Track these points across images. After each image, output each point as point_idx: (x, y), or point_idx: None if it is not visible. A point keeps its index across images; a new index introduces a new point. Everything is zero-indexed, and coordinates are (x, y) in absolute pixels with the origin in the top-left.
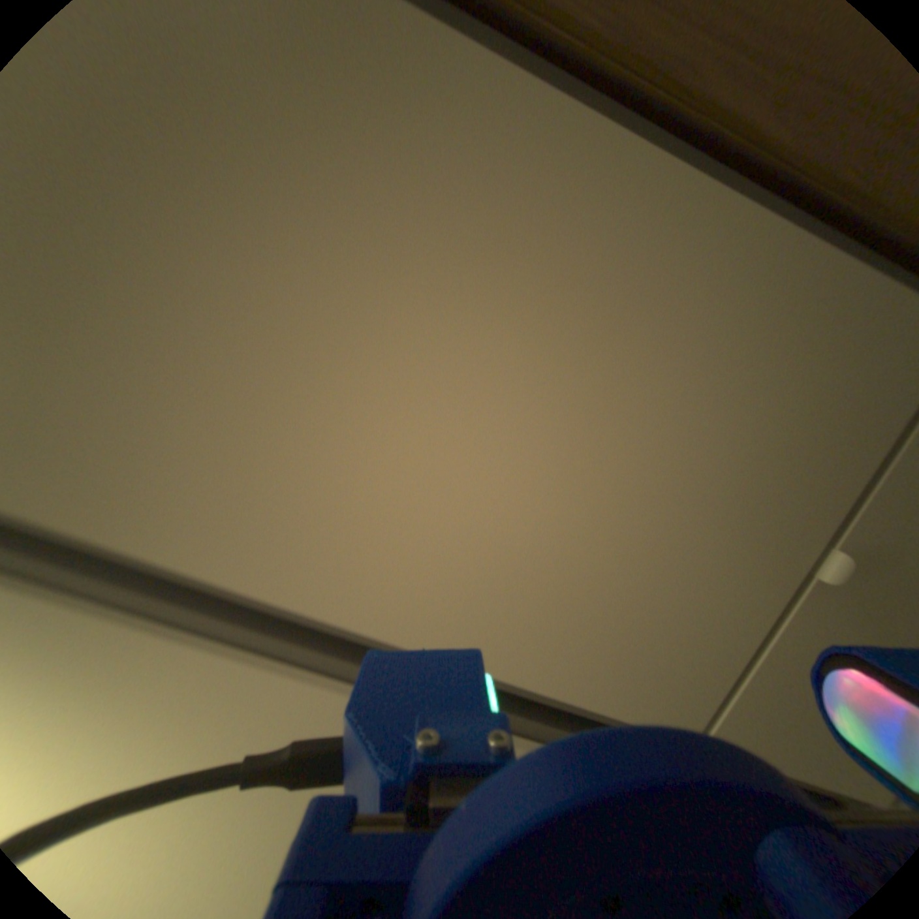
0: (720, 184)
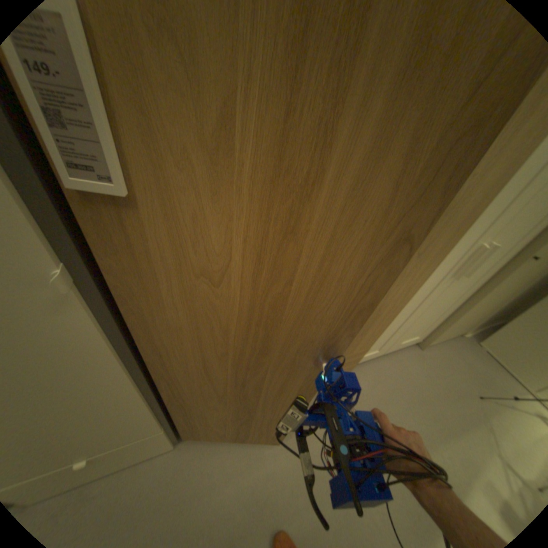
0: (142, 404)
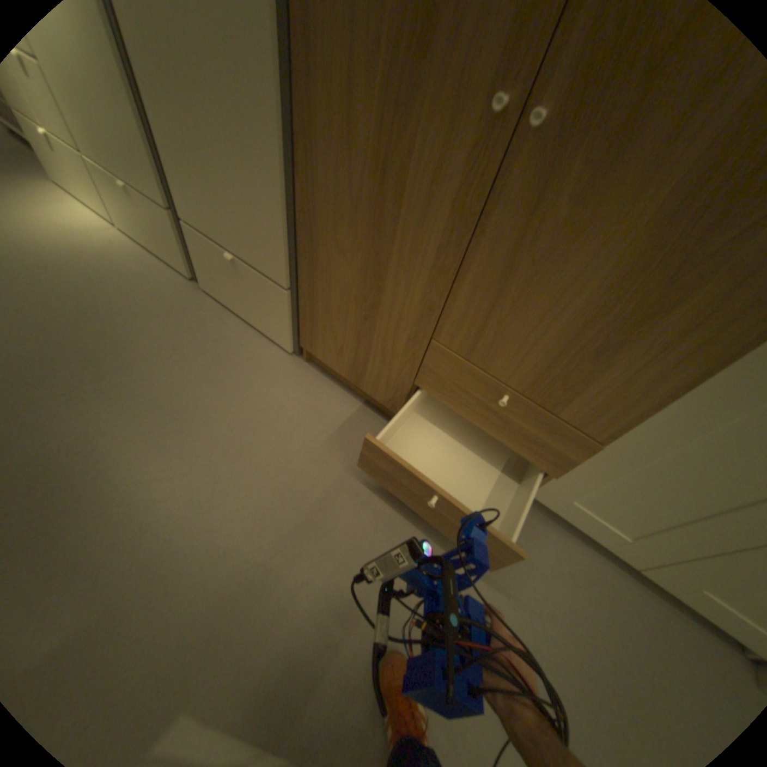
0: (282, 194)
